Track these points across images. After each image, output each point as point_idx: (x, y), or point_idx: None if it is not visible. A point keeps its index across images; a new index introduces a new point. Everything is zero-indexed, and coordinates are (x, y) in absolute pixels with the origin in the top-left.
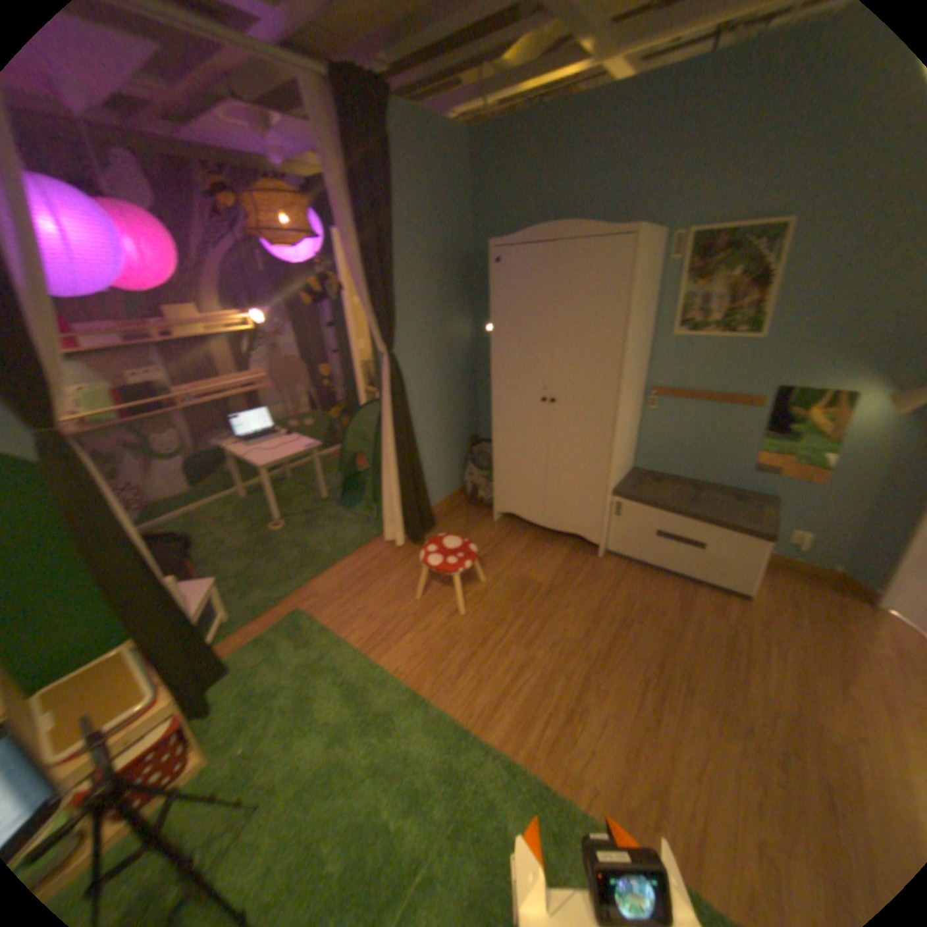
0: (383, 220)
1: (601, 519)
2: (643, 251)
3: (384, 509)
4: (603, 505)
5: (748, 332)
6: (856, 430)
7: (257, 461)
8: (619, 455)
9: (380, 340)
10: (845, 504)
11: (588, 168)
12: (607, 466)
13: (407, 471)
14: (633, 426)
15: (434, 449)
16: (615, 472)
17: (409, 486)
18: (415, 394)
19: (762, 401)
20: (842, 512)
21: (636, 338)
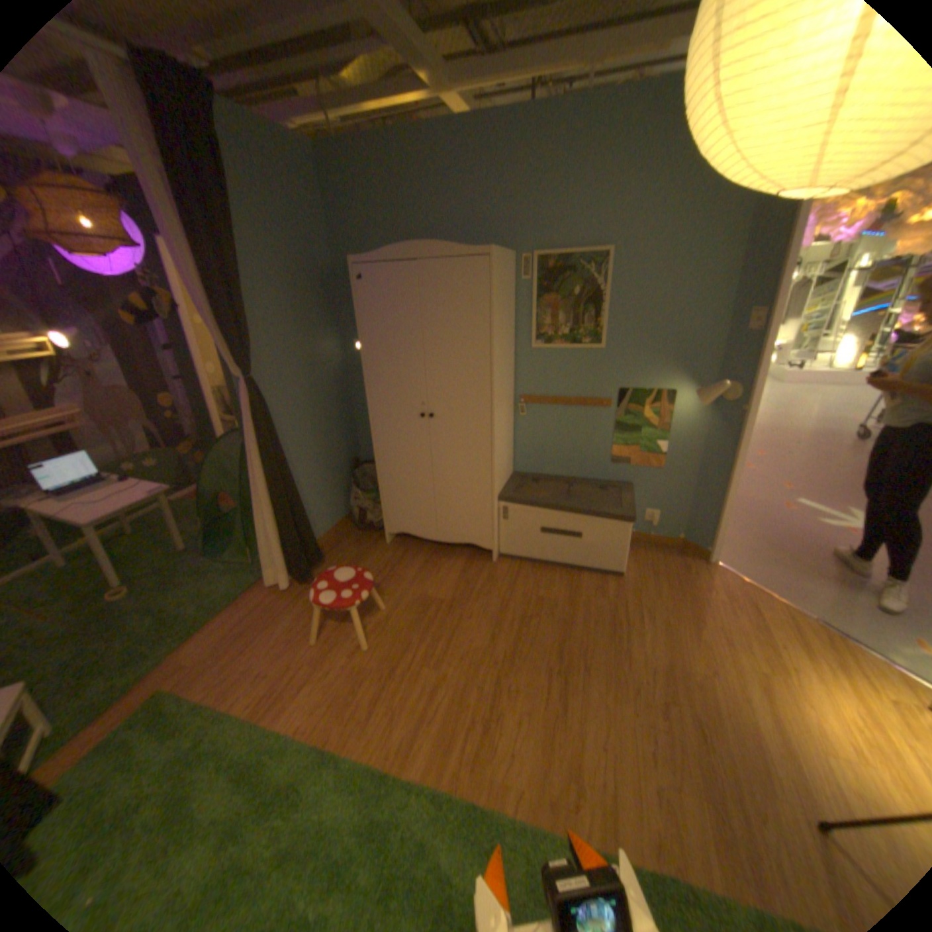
0: (224, 231)
1: (491, 525)
2: (498, 273)
3: (261, 551)
4: (491, 511)
5: (590, 344)
6: (677, 421)
7: (80, 518)
8: (500, 462)
9: (235, 363)
10: (678, 482)
11: (438, 192)
12: (490, 473)
13: (284, 505)
14: (509, 433)
15: (313, 477)
16: (498, 479)
17: (288, 521)
18: (284, 420)
19: (608, 402)
20: (676, 489)
21: (501, 352)
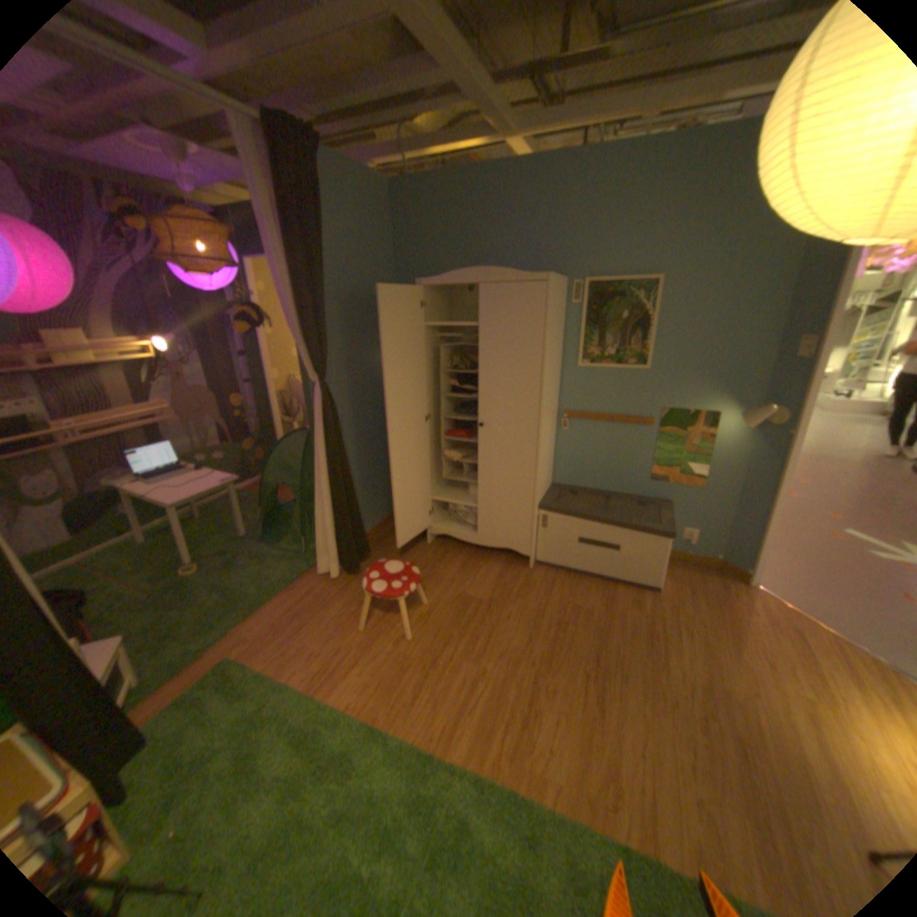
0: (313, 256)
1: (530, 532)
2: (553, 296)
3: (317, 541)
4: (531, 518)
5: (636, 364)
6: (720, 442)
7: (165, 499)
8: (542, 472)
9: (313, 369)
10: (719, 502)
11: (498, 223)
12: (533, 482)
13: (341, 499)
14: (551, 446)
15: (365, 476)
16: (540, 488)
17: (343, 515)
18: (345, 422)
19: (651, 421)
20: (717, 509)
21: (550, 369)
